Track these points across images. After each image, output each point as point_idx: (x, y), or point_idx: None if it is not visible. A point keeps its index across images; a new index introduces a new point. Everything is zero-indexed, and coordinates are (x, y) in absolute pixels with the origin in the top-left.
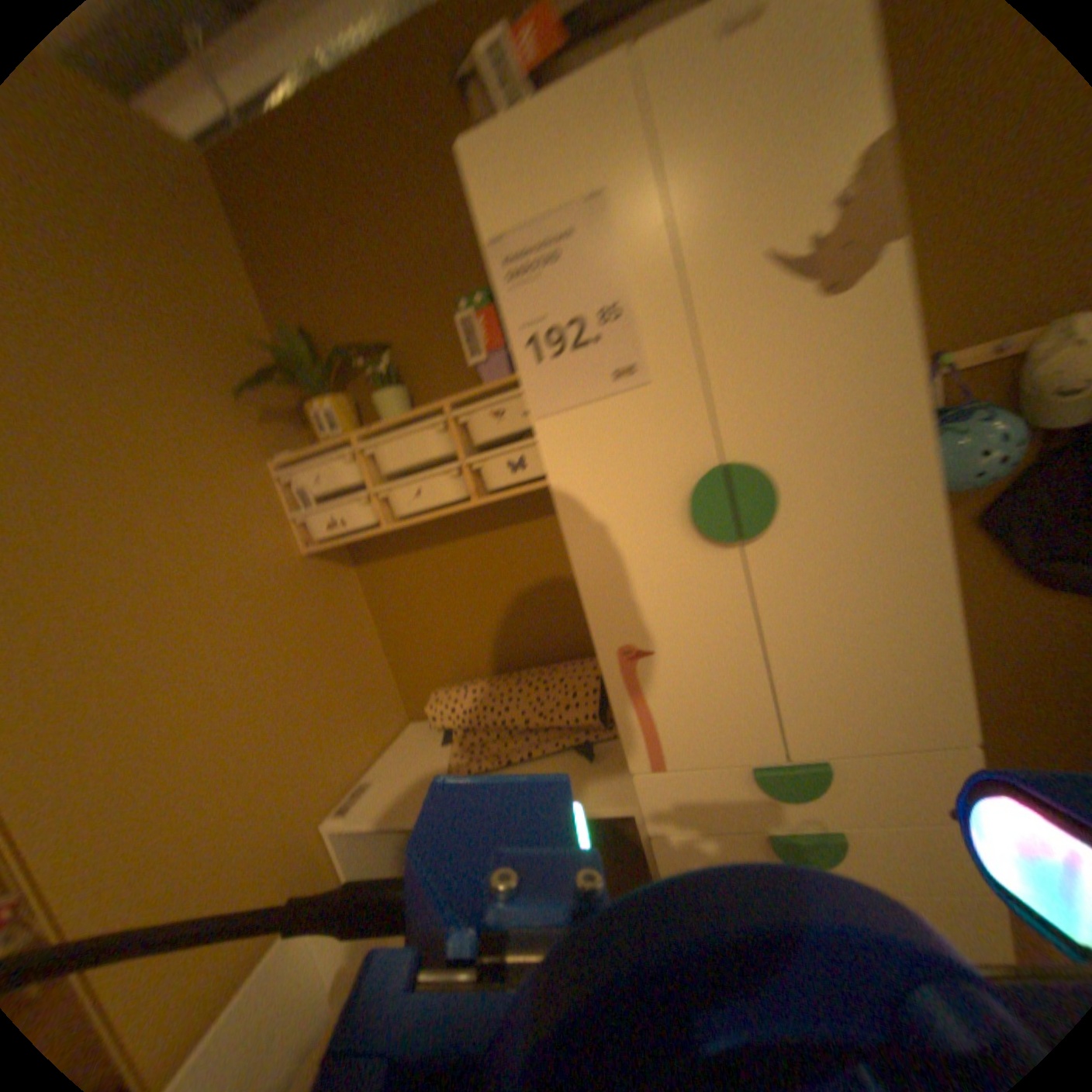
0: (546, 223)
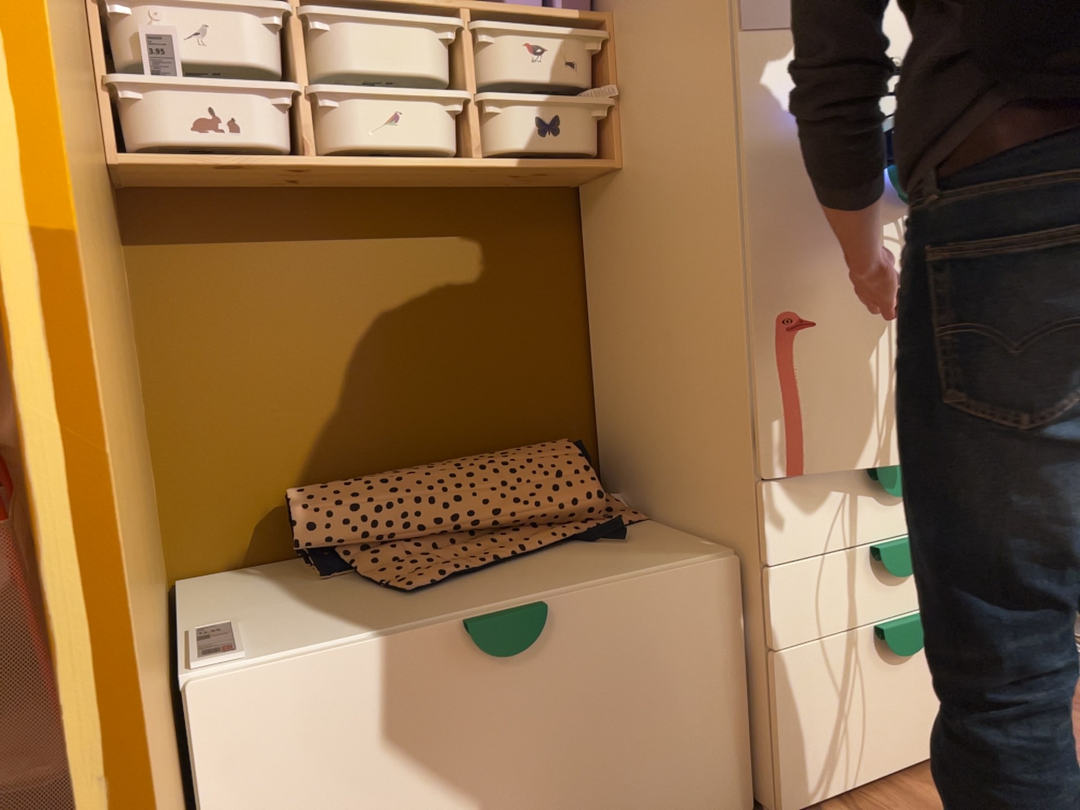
0: None
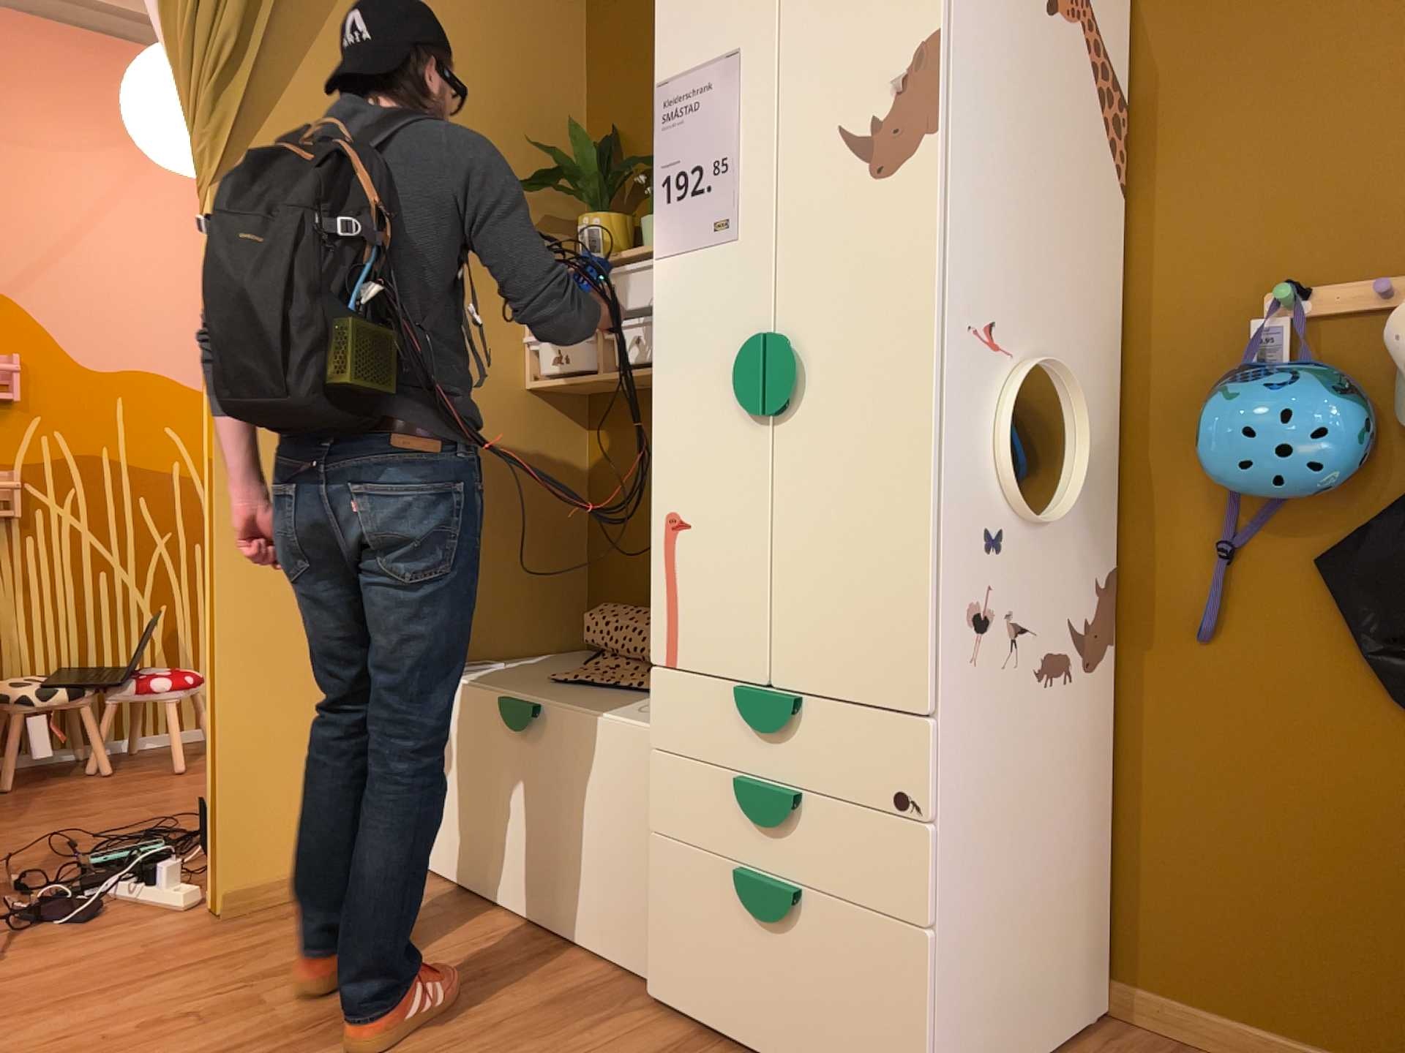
0: (696, 78)
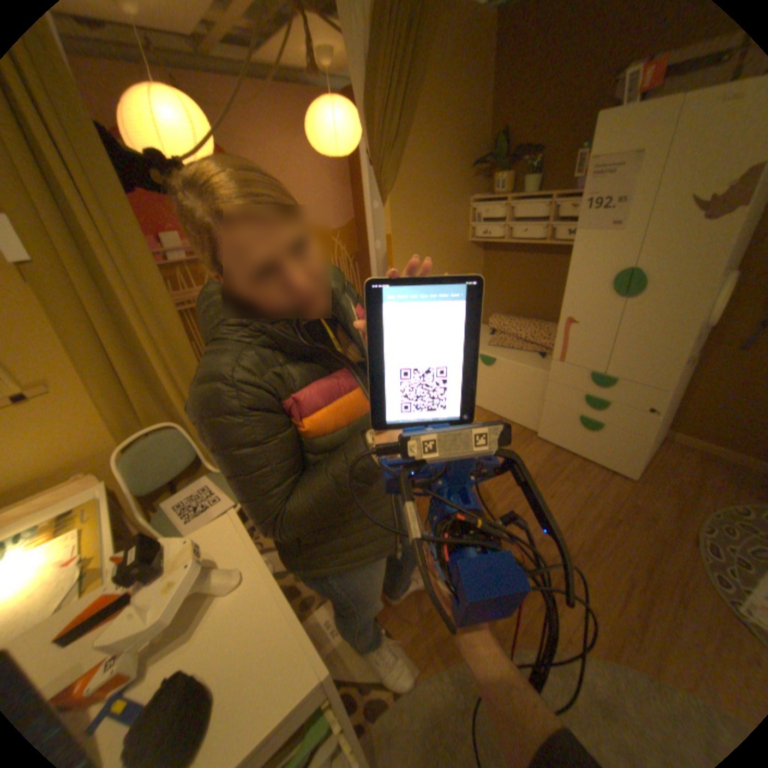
0: (615, 157)
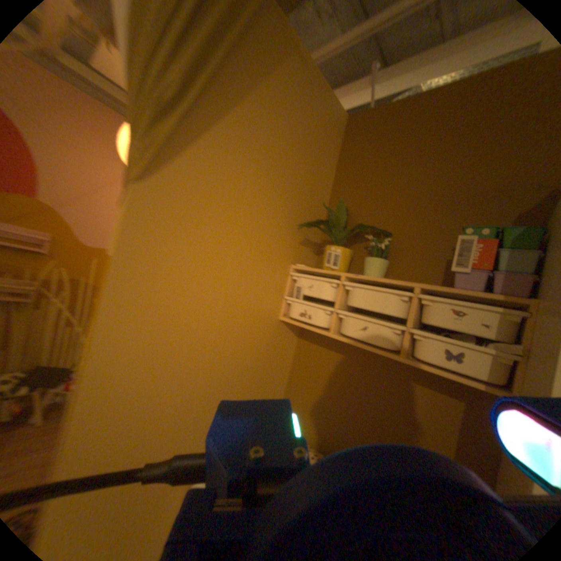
0: None
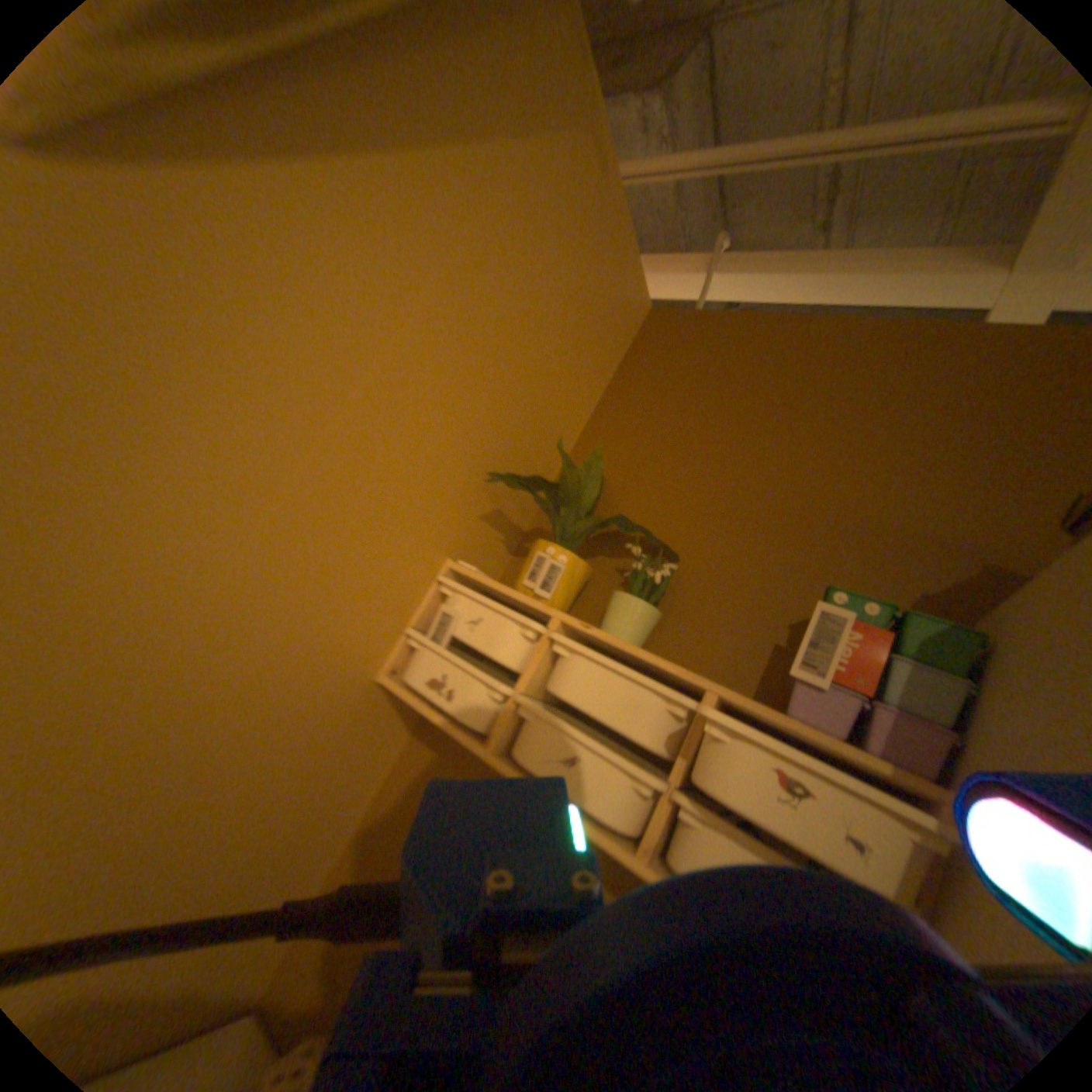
0: None
